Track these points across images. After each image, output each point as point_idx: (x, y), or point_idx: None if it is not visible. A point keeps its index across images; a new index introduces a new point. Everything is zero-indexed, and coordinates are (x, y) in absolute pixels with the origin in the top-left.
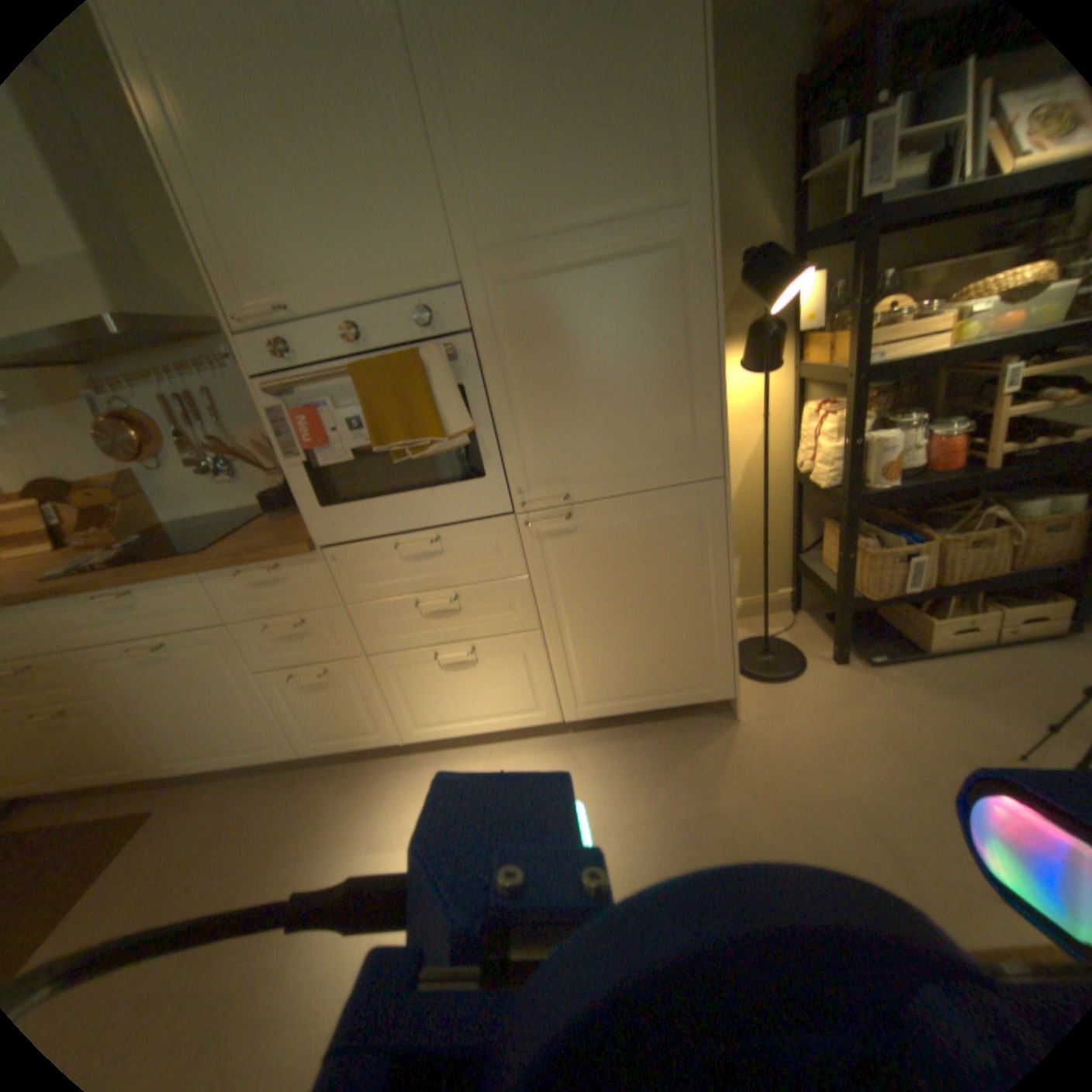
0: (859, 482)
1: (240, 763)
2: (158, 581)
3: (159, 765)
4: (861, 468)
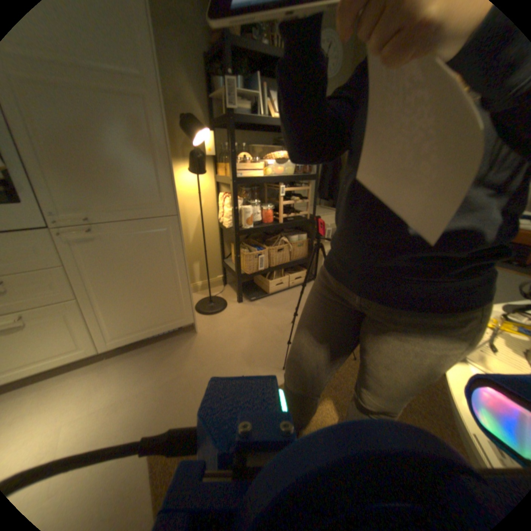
0: (237, 225)
1: None
2: None
3: None
4: (237, 219)
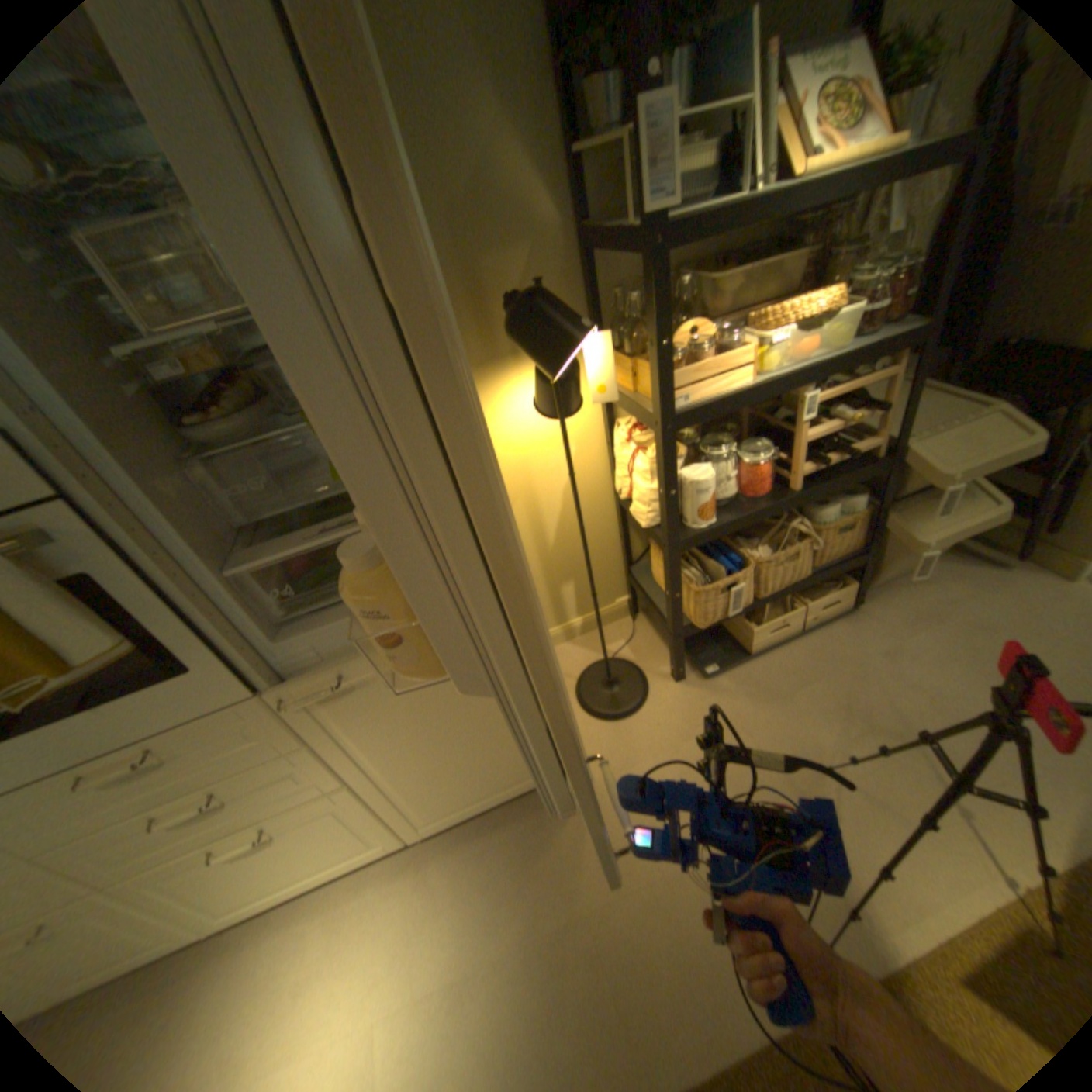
0: (675, 530)
1: None
2: None
3: None
4: (674, 517)
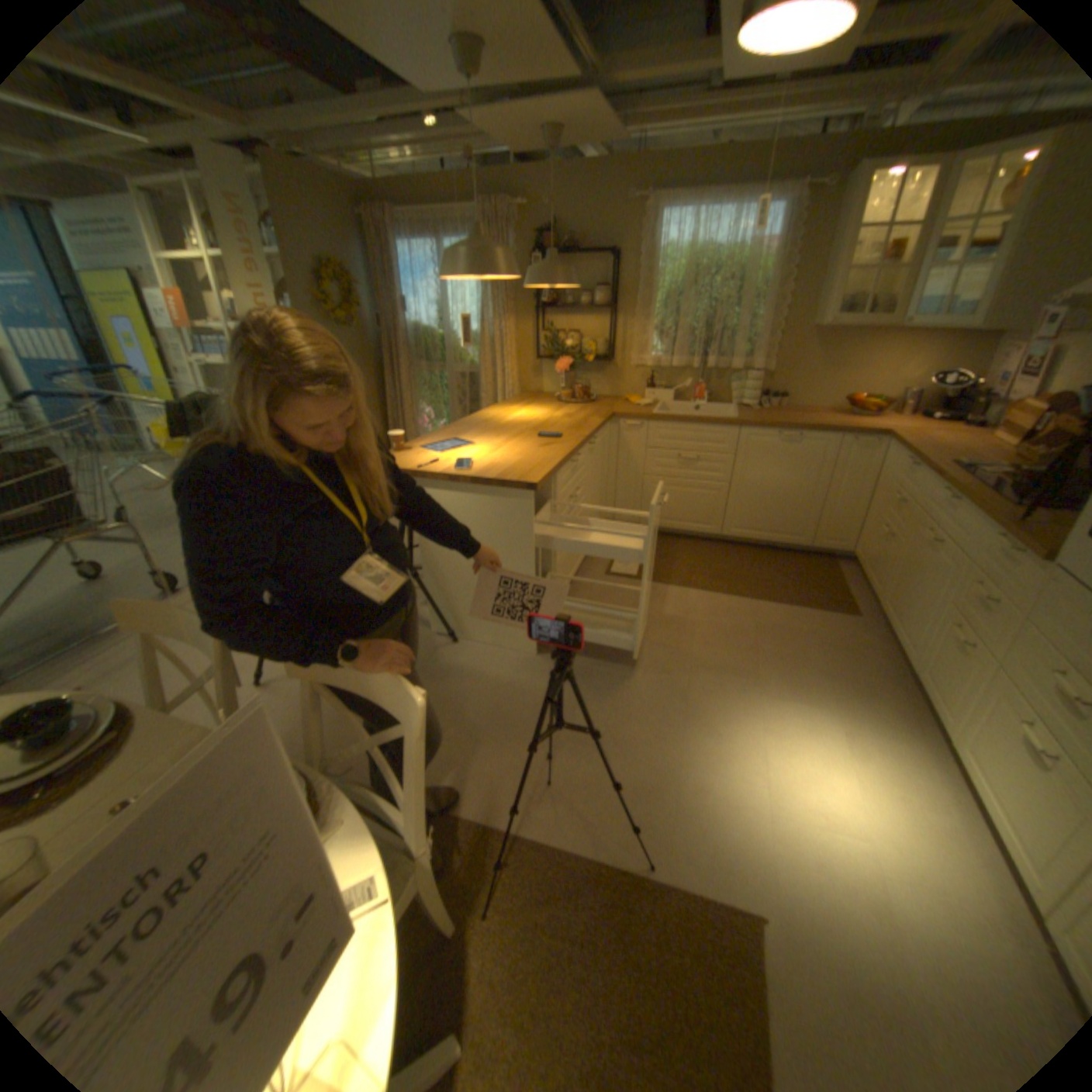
0: None
1: (904, 644)
2: (973, 505)
3: (889, 602)
4: None
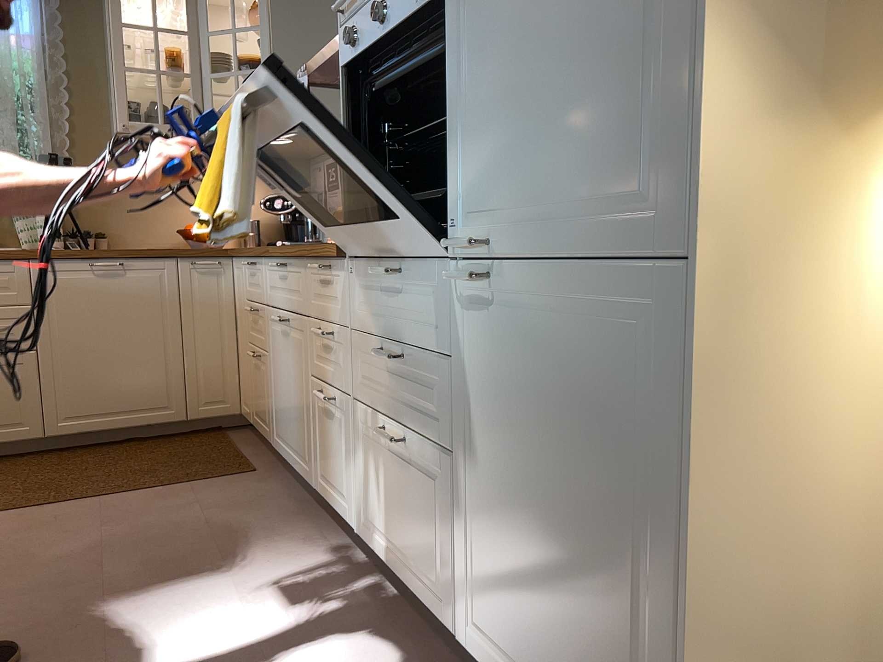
0: None
1: (297, 466)
2: (291, 256)
3: (276, 434)
4: None
